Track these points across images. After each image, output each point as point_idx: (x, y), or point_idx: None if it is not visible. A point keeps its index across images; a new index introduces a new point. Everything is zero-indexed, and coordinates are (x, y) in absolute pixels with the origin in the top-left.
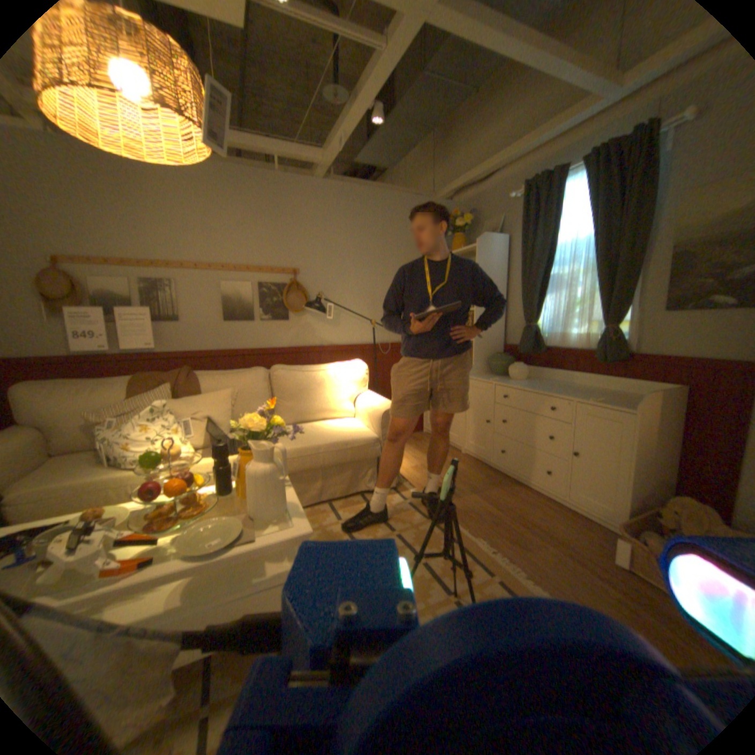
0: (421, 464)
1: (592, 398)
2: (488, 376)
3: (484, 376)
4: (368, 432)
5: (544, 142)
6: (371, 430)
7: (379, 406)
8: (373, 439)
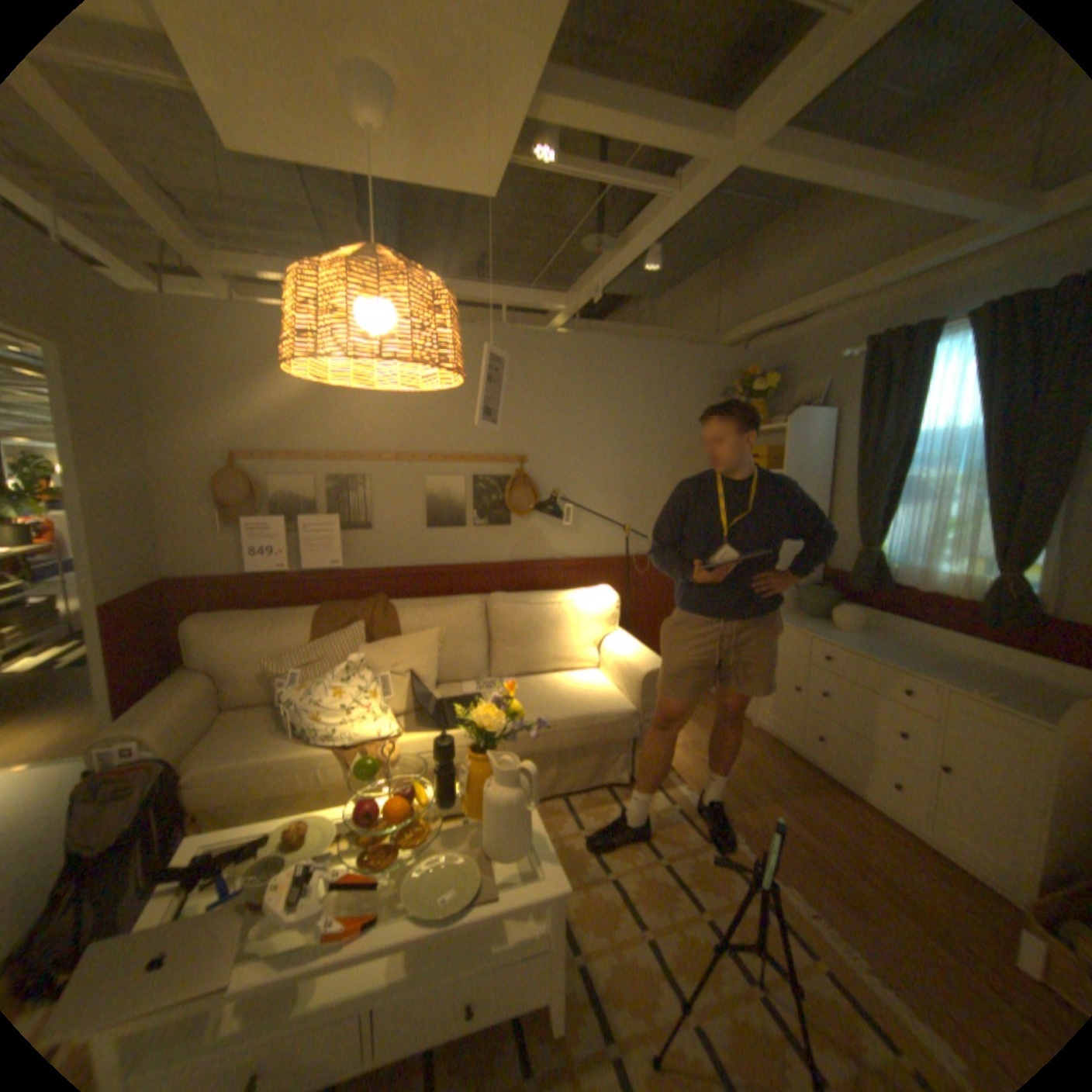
0: (692, 742)
1: (976, 687)
2: (798, 619)
3: (791, 617)
4: (622, 702)
5: (899, 279)
6: (625, 697)
7: (638, 664)
8: (630, 714)
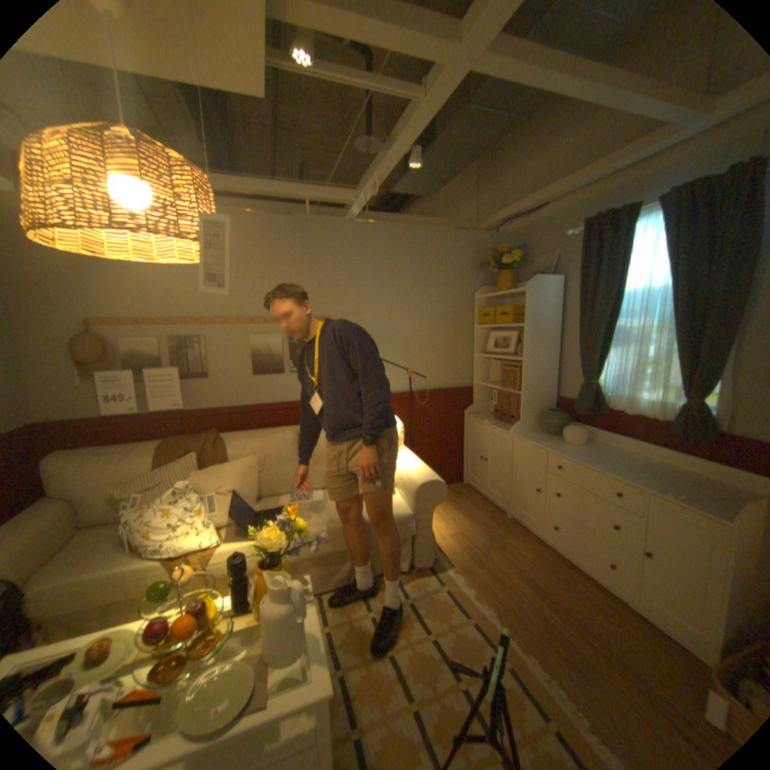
0: (461, 532)
1: (670, 490)
2: (539, 436)
3: (534, 435)
4: (403, 508)
5: (607, 174)
6: (406, 503)
7: (415, 477)
8: (408, 517)
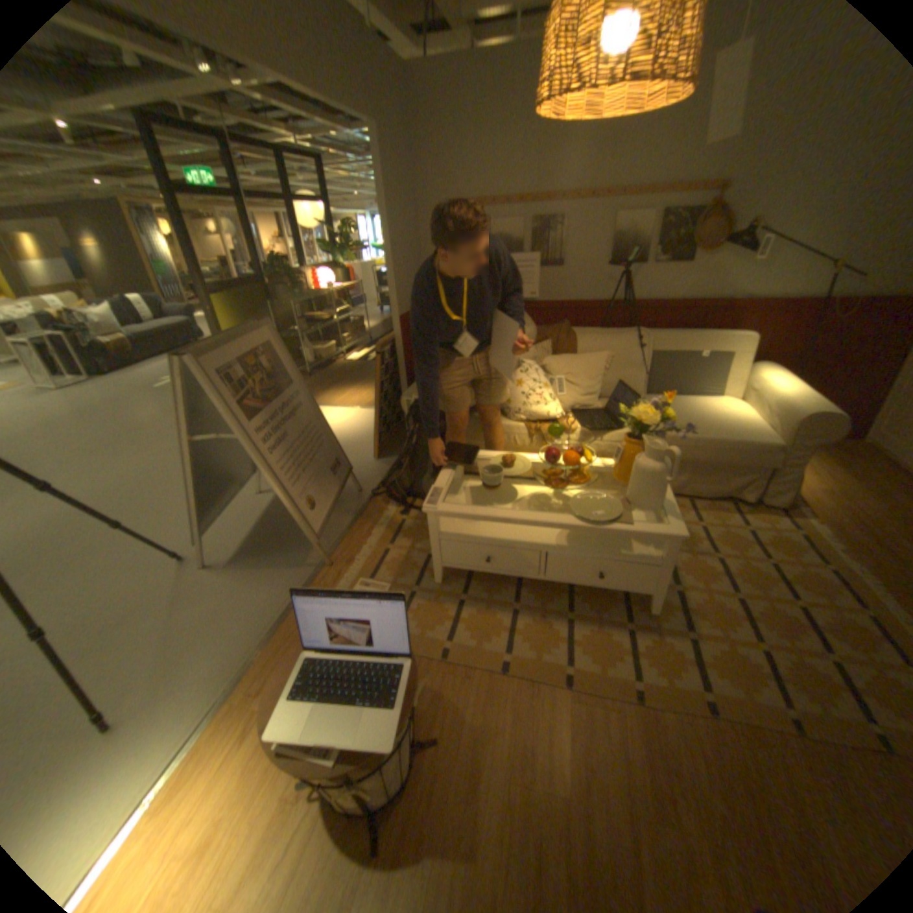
0: (842, 491)
1: None
2: None
3: None
4: (773, 436)
5: None
6: (778, 433)
7: (804, 405)
8: (779, 447)
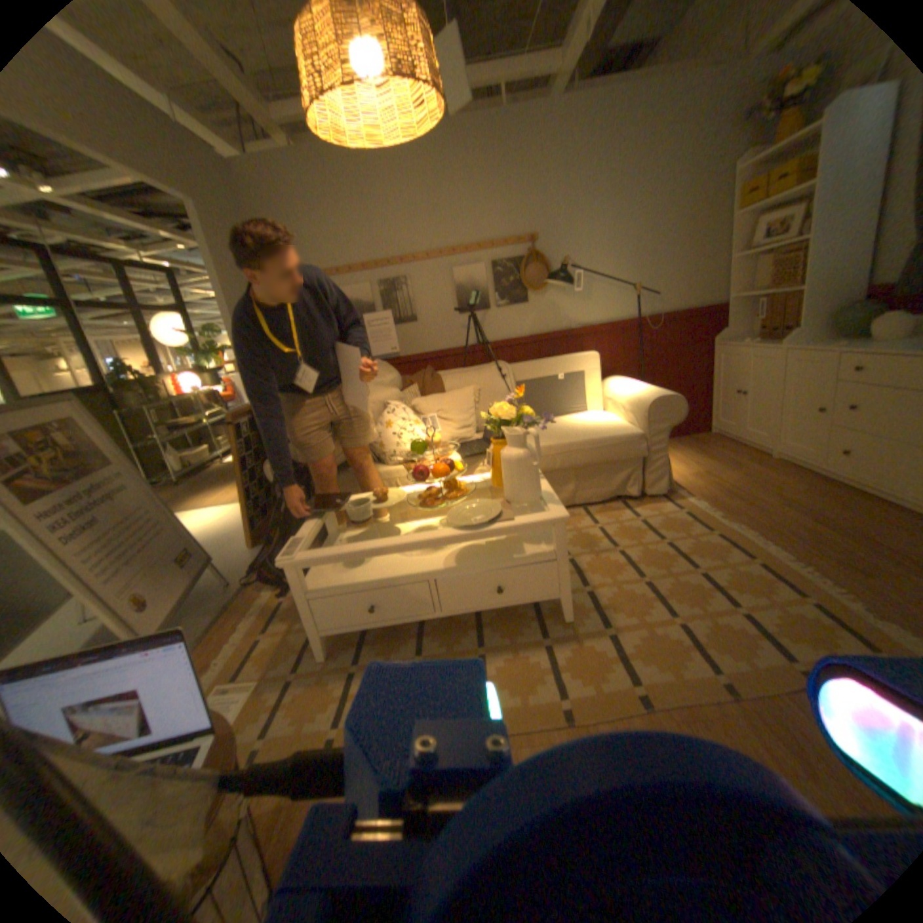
0: (705, 471)
1: None
2: (829, 341)
3: (821, 341)
4: (630, 428)
5: None
6: (634, 425)
7: (645, 395)
8: (637, 435)
